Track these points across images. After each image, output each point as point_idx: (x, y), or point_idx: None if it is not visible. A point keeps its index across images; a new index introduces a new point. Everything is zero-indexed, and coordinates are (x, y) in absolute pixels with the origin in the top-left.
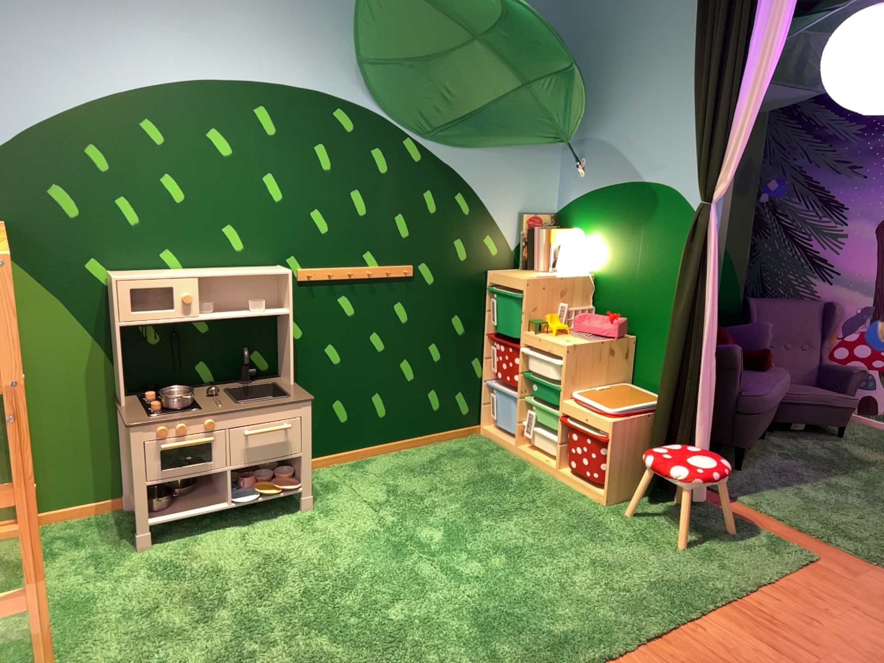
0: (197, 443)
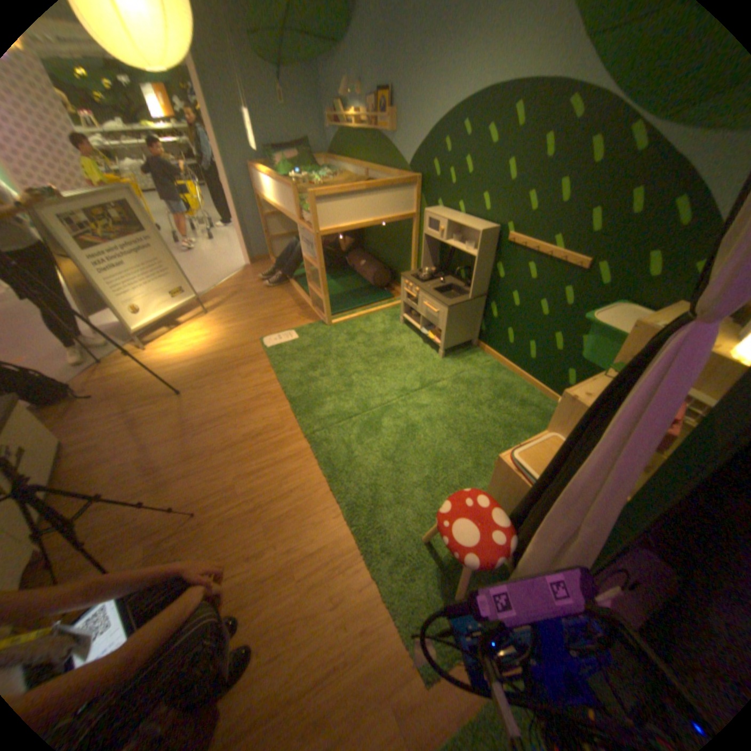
0: (409, 296)
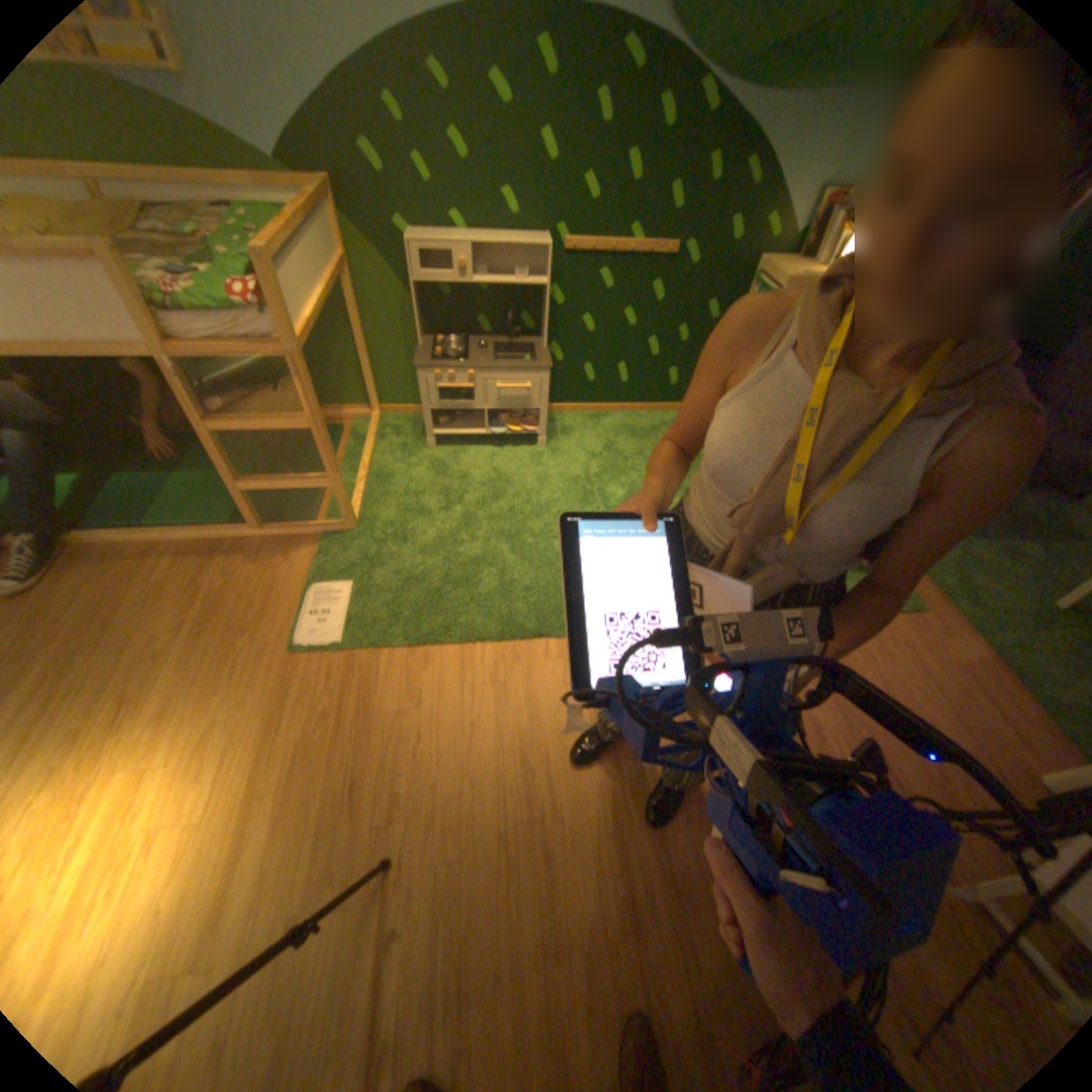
0: (457, 390)
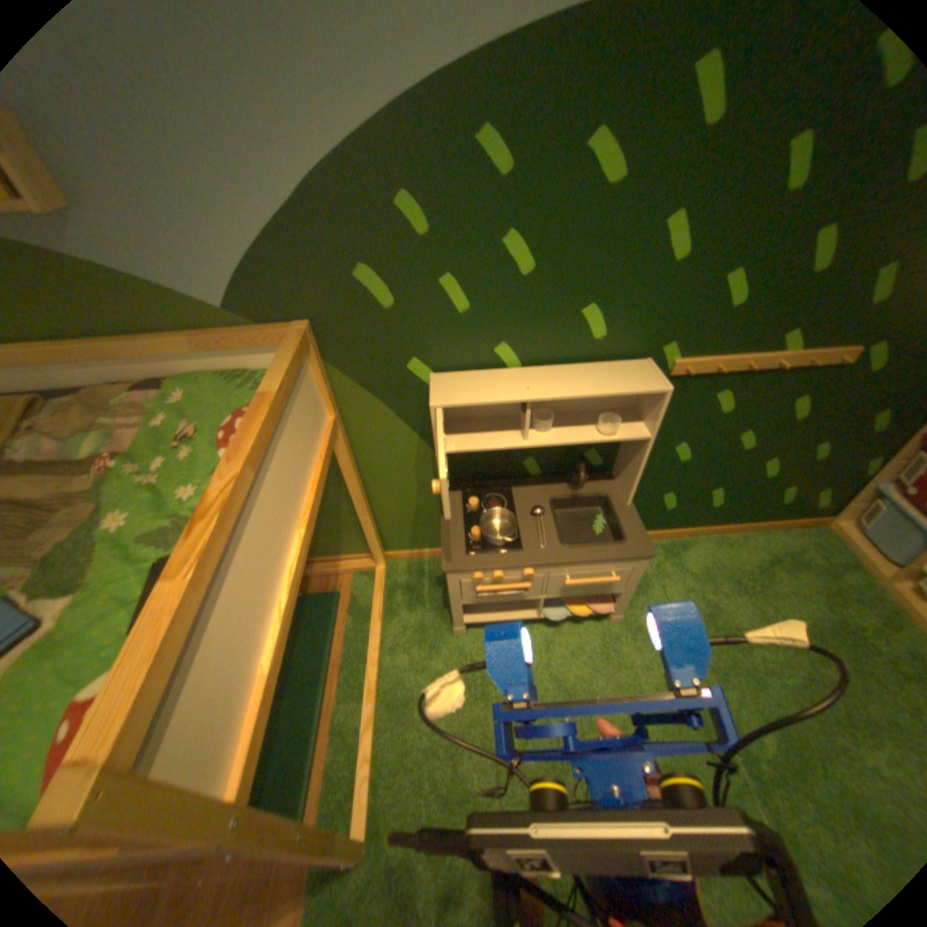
0: (507, 589)
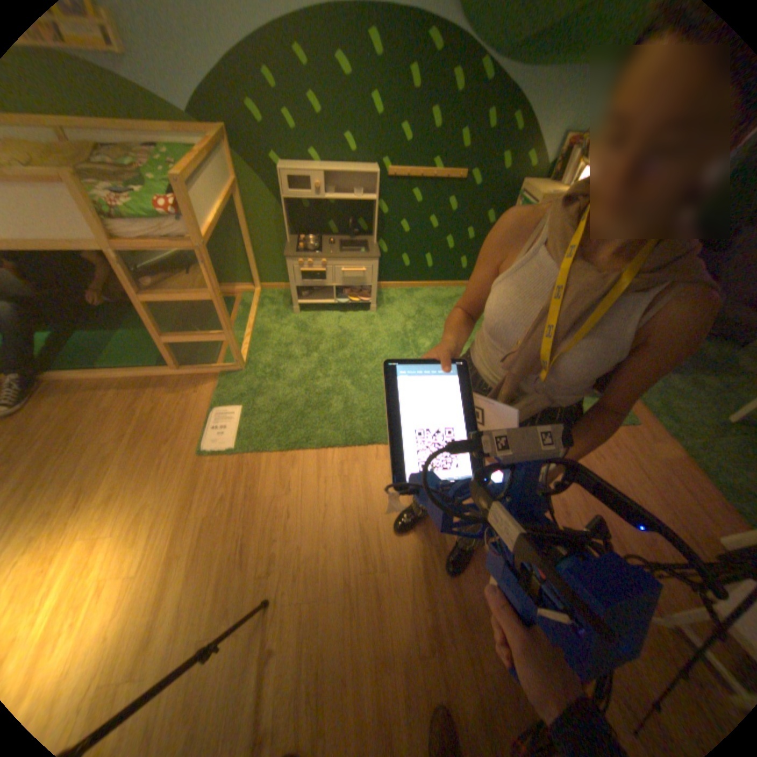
0: (314, 272)
